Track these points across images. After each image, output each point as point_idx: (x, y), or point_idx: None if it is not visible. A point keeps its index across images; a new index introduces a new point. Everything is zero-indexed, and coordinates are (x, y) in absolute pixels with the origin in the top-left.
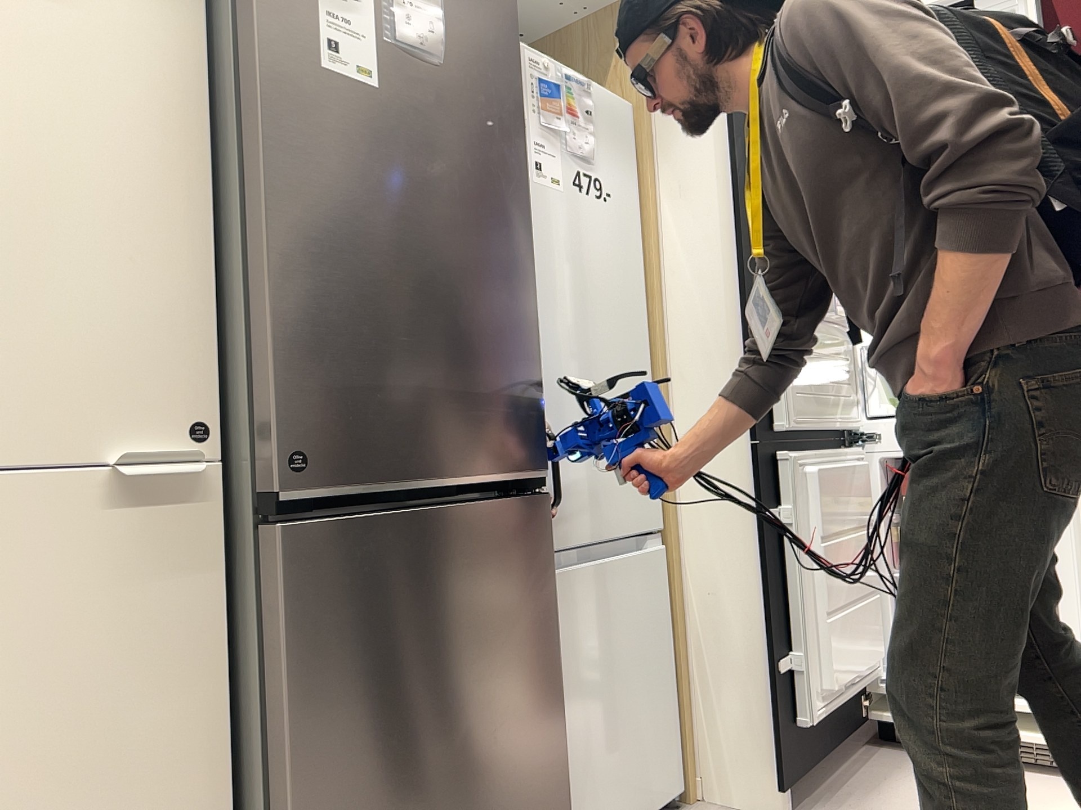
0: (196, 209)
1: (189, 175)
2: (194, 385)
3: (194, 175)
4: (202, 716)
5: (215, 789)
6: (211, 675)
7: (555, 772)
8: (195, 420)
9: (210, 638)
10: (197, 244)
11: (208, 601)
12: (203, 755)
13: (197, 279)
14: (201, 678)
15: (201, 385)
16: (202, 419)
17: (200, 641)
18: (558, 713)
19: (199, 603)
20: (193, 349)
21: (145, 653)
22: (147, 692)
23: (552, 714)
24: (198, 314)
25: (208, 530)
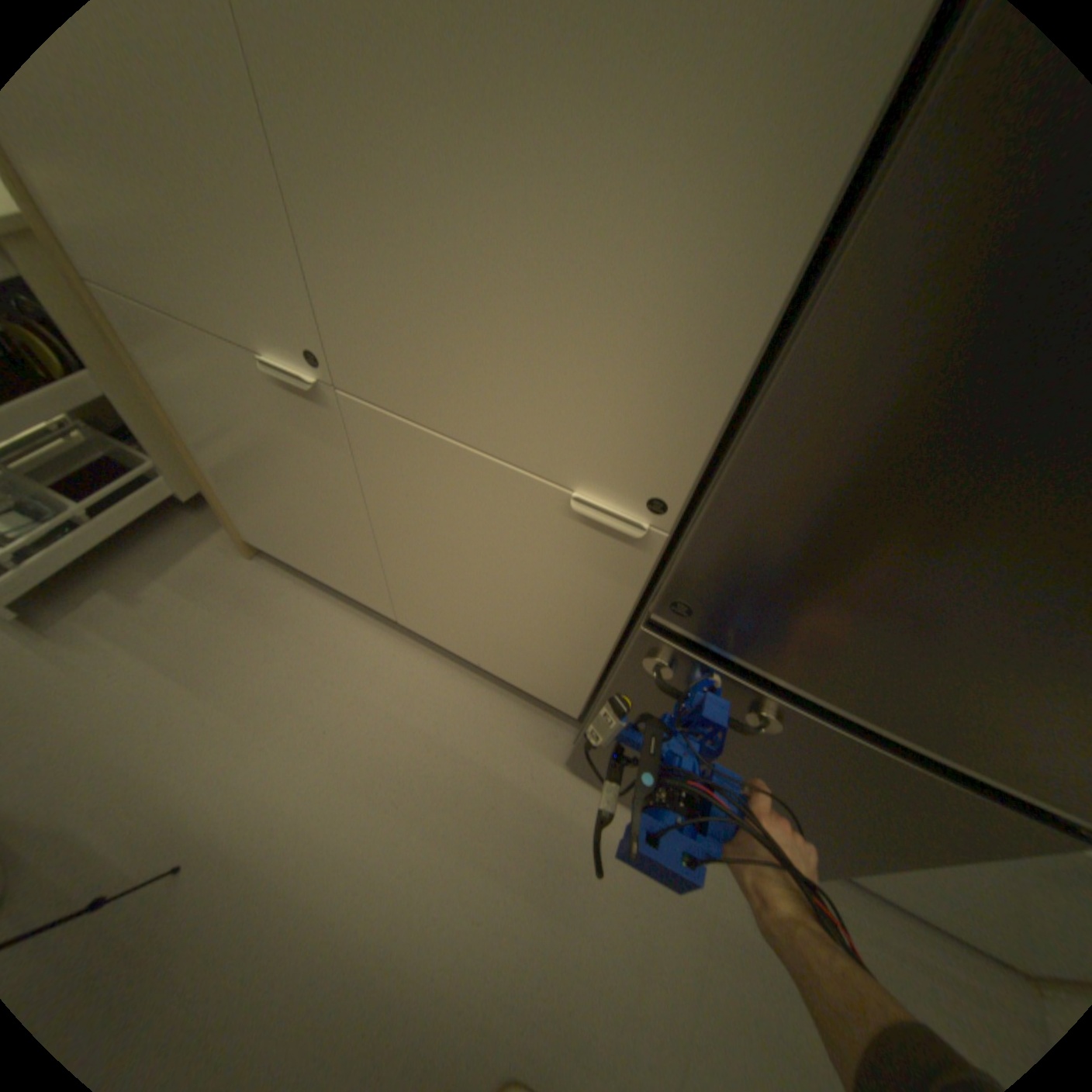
0: (781, 242)
1: (805, 166)
2: (673, 464)
3: (814, 167)
4: (598, 634)
5: (595, 659)
6: (610, 625)
7: (829, 867)
8: (661, 492)
9: (616, 612)
10: (754, 303)
11: (623, 597)
12: (593, 645)
13: (731, 355)
14: (603, 621)
15: (681, 467)
16: (668, 495)
17: (609, 608)
18: (868, 869)
19: (616, 593)
20: (687, 432)
21: (574, 591)
22: (570, 605)
23: (858, 865)
24: (711, 398)
25: (639, 564)
